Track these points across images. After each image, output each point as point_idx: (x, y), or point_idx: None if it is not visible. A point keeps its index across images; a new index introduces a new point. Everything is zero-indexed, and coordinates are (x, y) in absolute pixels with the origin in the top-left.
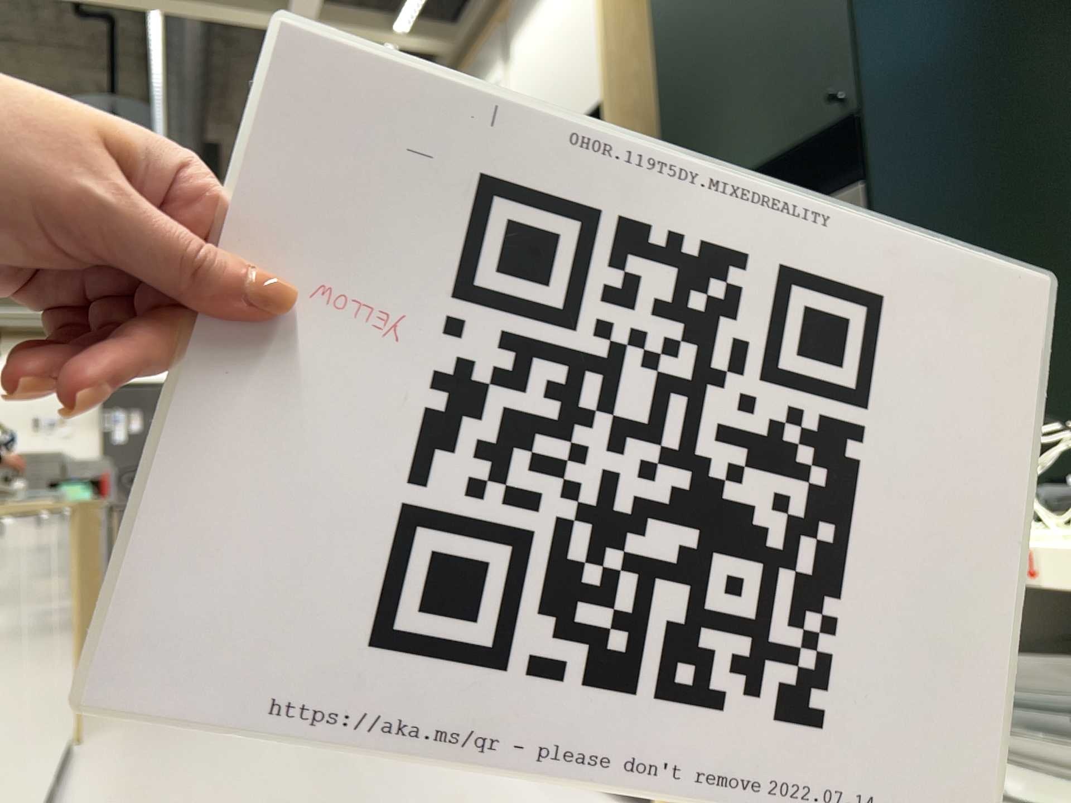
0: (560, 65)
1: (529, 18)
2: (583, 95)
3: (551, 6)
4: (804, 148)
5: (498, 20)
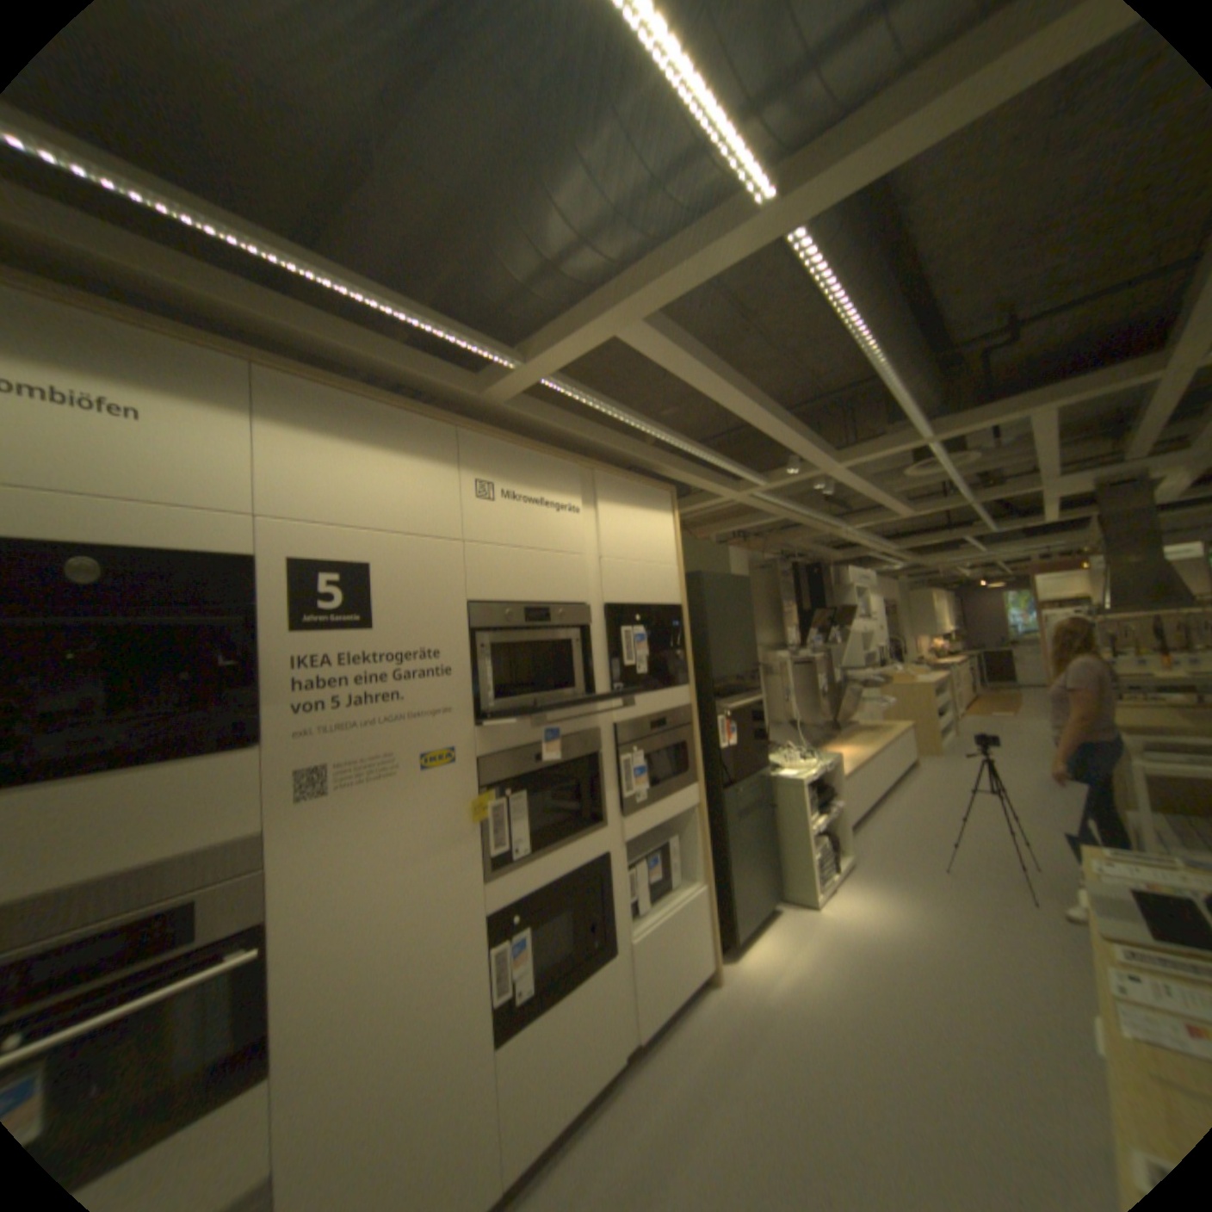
0: (647, 559)
1: (617, 502)
2: (665, 591)
3: (639, 518)
4: (744, 672)
5: (577, 463)
